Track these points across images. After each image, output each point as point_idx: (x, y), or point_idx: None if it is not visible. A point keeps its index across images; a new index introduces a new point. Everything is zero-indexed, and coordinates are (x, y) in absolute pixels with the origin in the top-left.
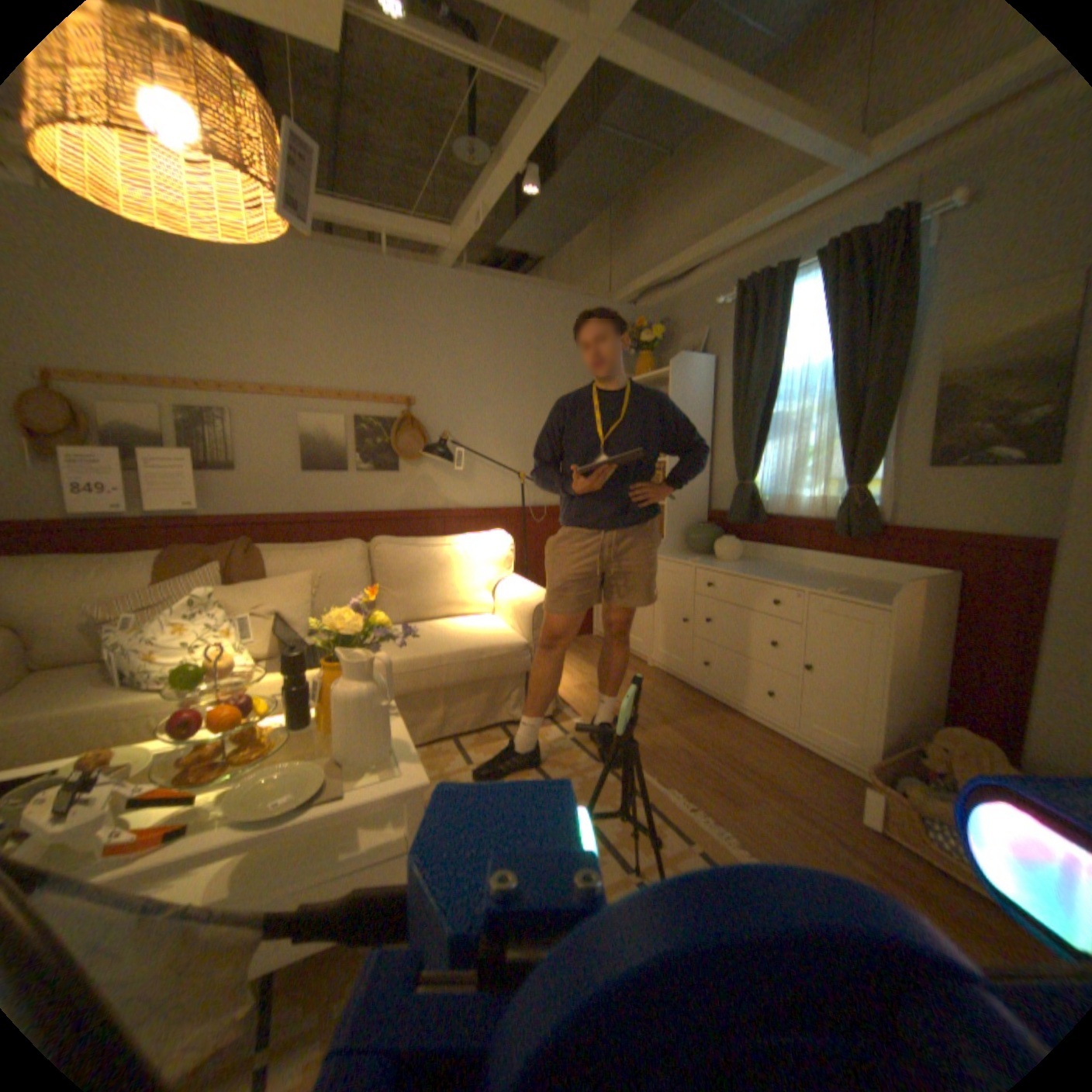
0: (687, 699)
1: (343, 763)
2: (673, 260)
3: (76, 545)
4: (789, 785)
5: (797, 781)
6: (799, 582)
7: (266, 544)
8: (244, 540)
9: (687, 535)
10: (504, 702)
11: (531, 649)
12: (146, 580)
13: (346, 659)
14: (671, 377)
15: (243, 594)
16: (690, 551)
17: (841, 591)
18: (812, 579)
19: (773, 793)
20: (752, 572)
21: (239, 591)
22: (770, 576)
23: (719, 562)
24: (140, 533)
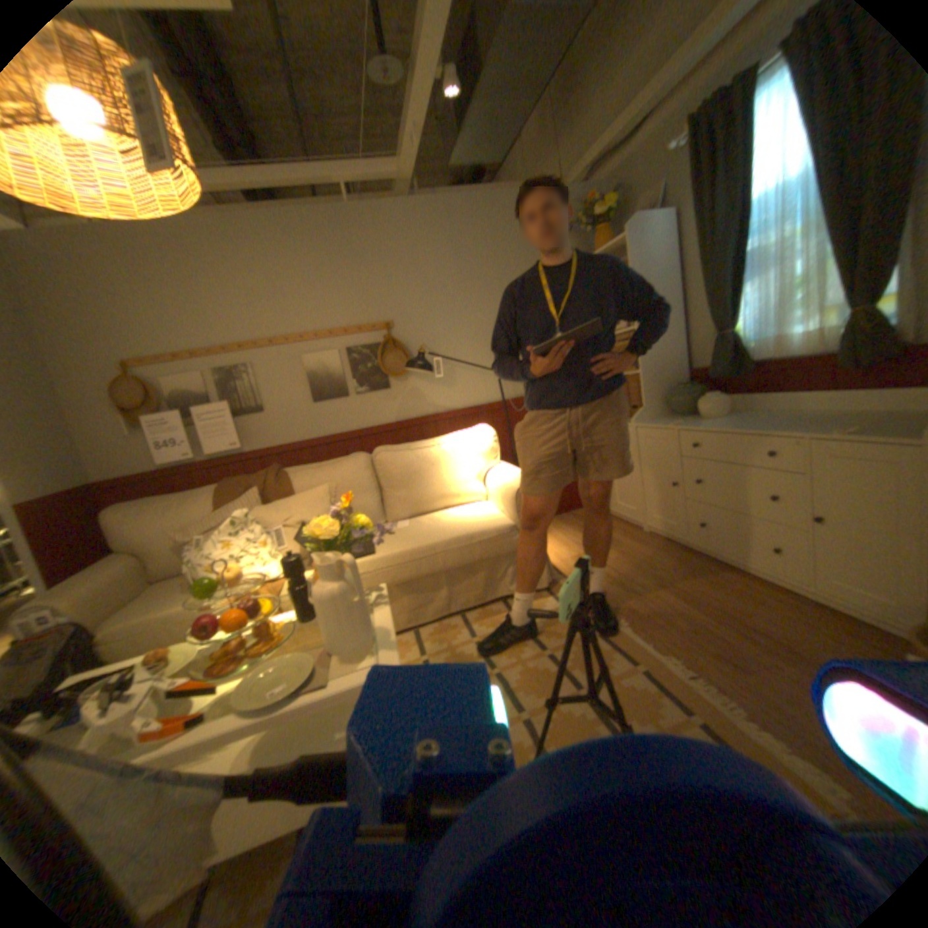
0: (686, 561)
1: (330, 653)
2: (617, 120)
3: (168, 487)
4: (807, 647)
5: (816, 642)
6: (798, 427)
7: (297, 466)
8: (280, 465)
9: (668, 399)
10: (502, 578)
11: (518, 529)
12: (208, 507)
13: (320, 562)
14: (630, 243)
15: (276, 510)
16: (674, 414)
17: (851, 430)
18: (814, 423)
19: (787, 657)
20: (741, 426)
21: (272, 507)
22: (762, 426)
23: (704, 420)
24: (207, 471)
